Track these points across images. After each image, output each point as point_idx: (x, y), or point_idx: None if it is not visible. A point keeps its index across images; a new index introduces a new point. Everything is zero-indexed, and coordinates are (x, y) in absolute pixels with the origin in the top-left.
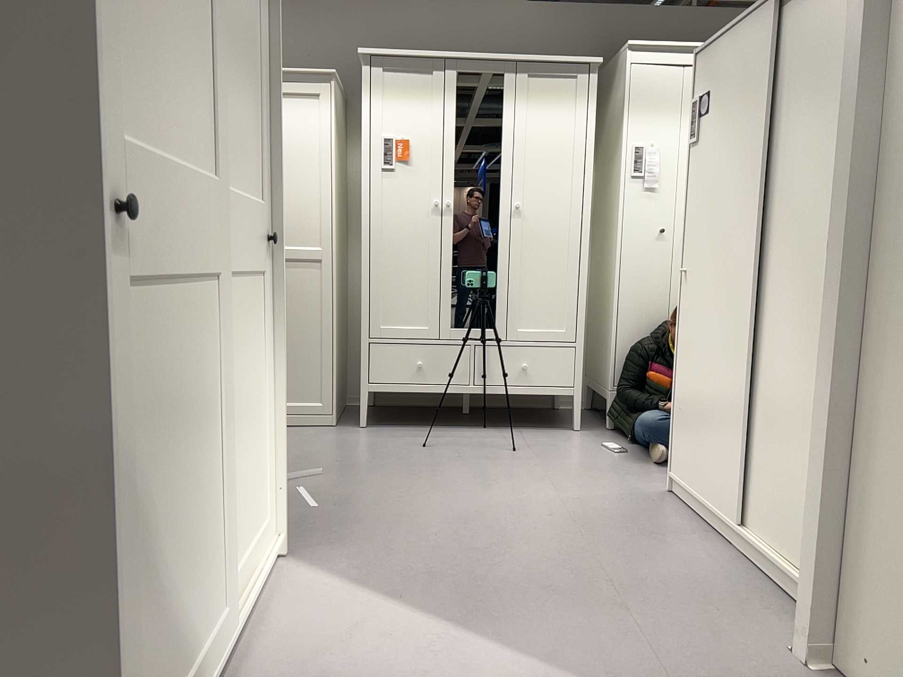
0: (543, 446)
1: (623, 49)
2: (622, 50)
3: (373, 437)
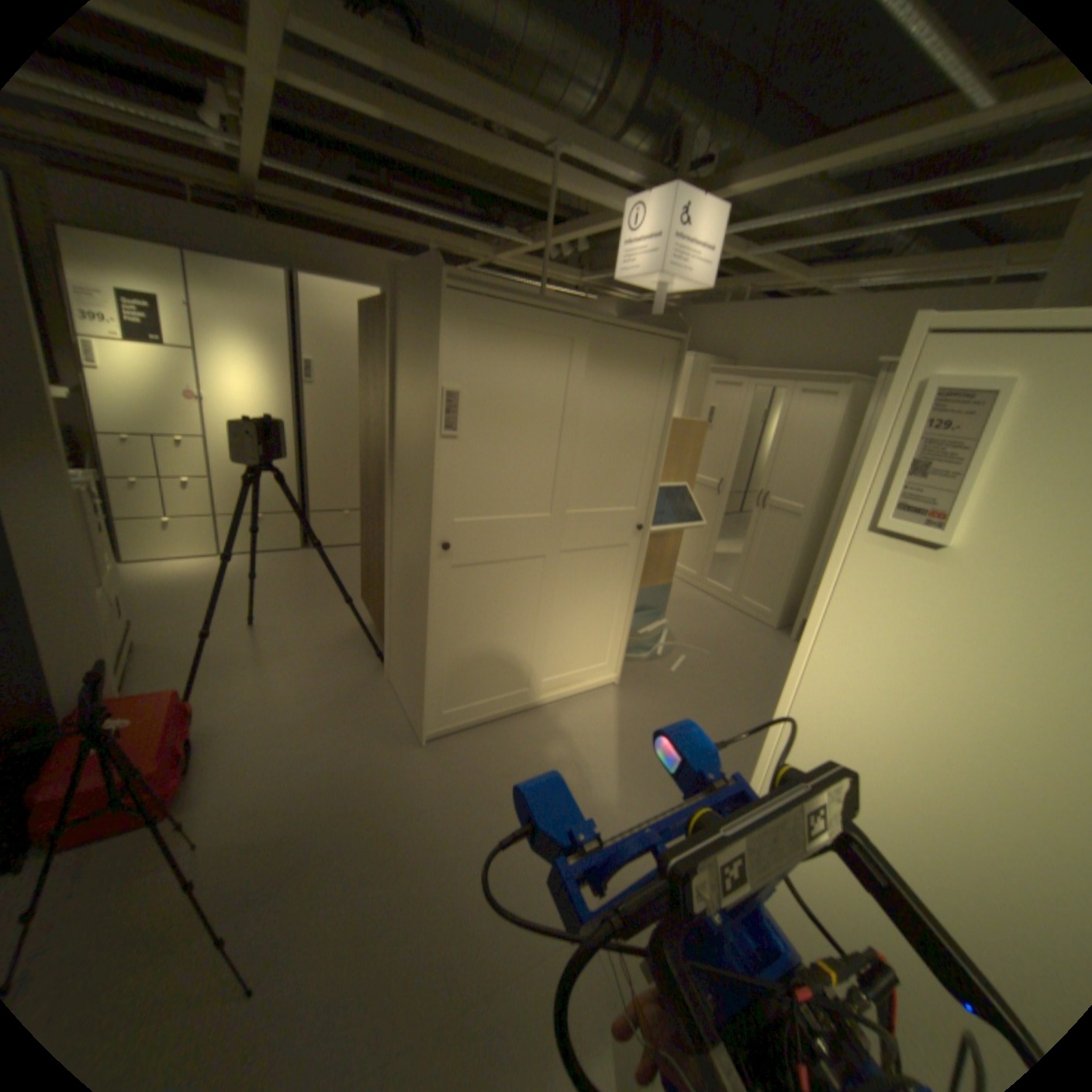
0: None
1: None
2: None
3: (787, 651)
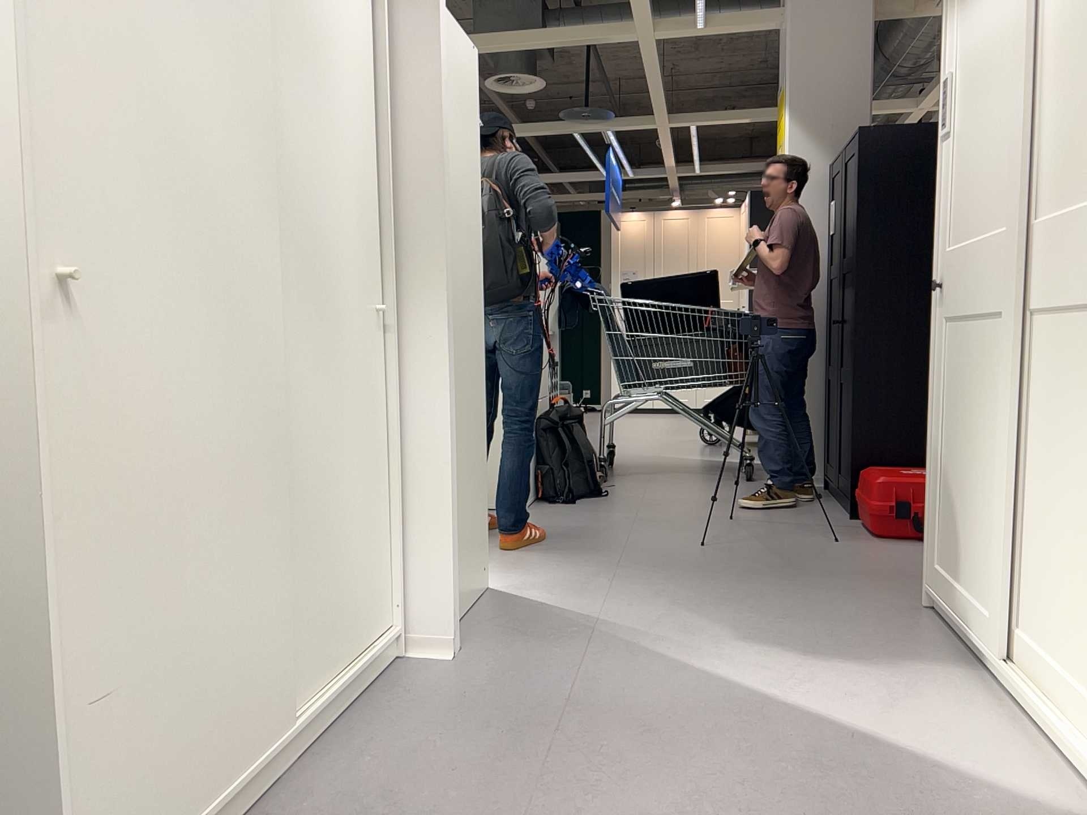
0: None
1: None
2: None
3: None
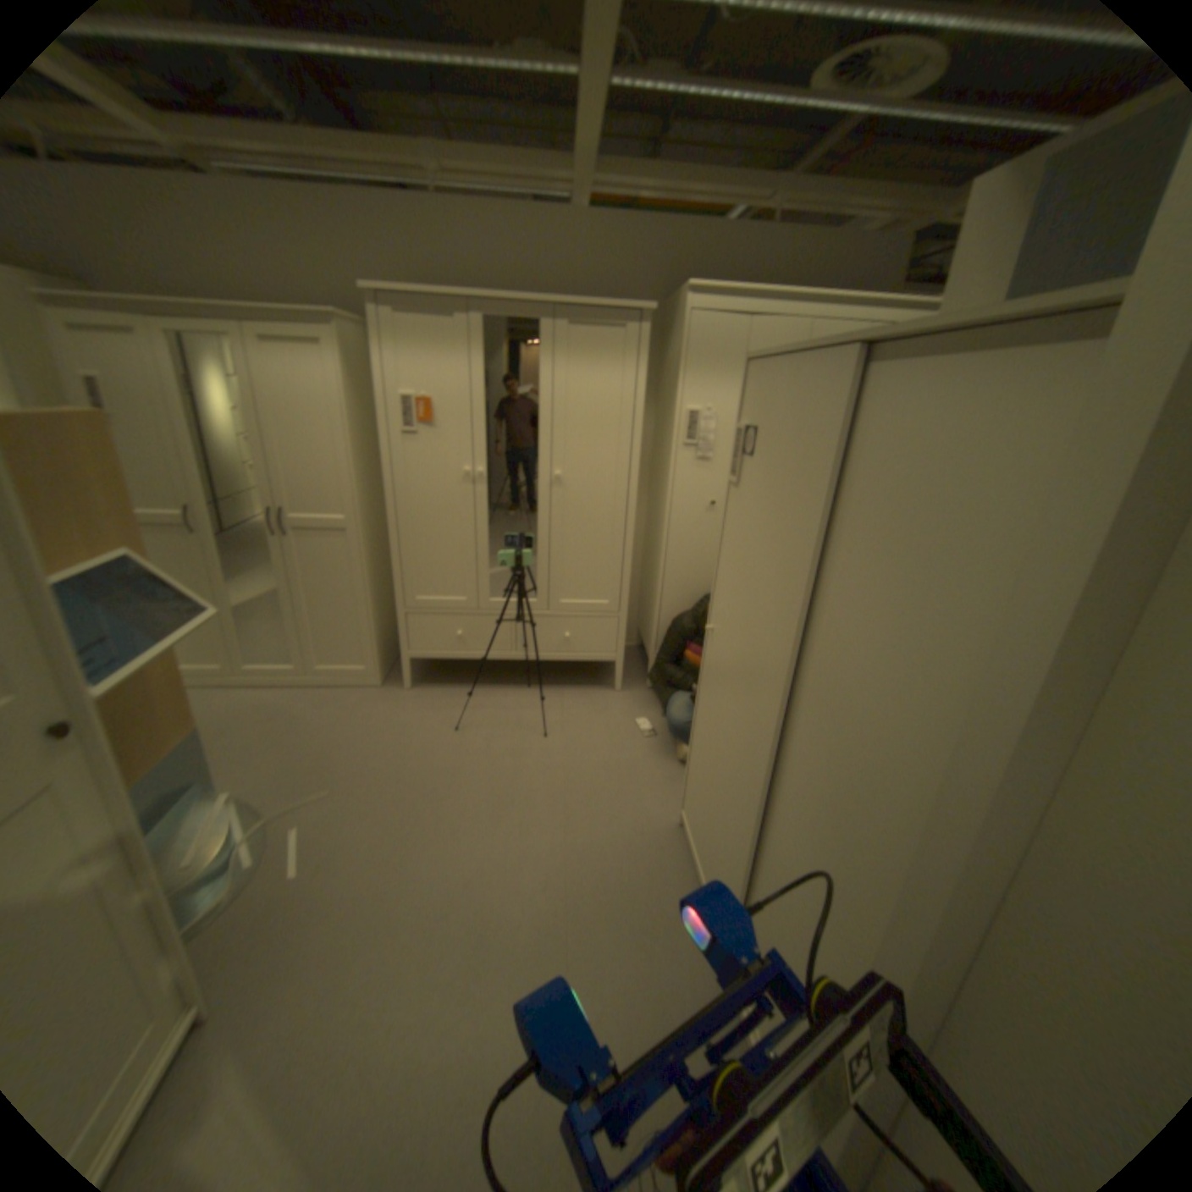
0: (576, 720)
1: (686, 288)
2: (684, 289)
3: (412, 706)
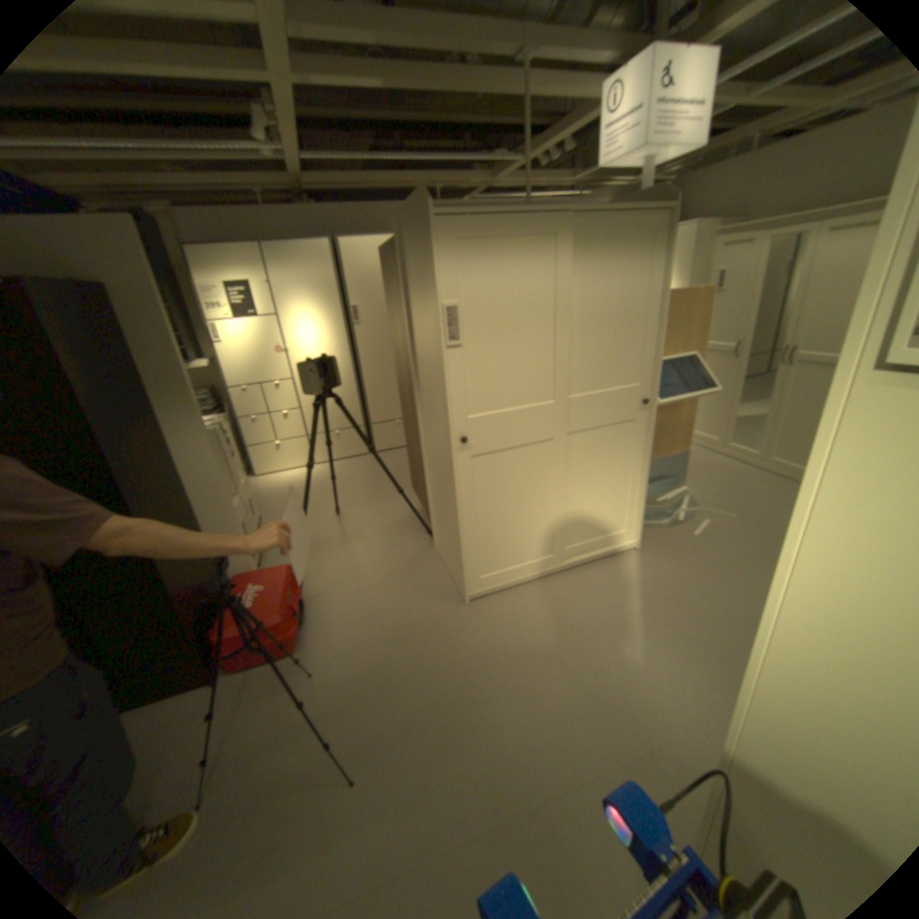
0: None
1: None
2: None
3: None
